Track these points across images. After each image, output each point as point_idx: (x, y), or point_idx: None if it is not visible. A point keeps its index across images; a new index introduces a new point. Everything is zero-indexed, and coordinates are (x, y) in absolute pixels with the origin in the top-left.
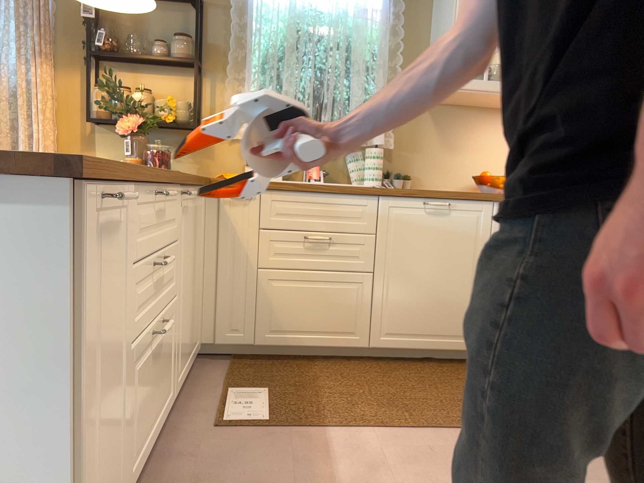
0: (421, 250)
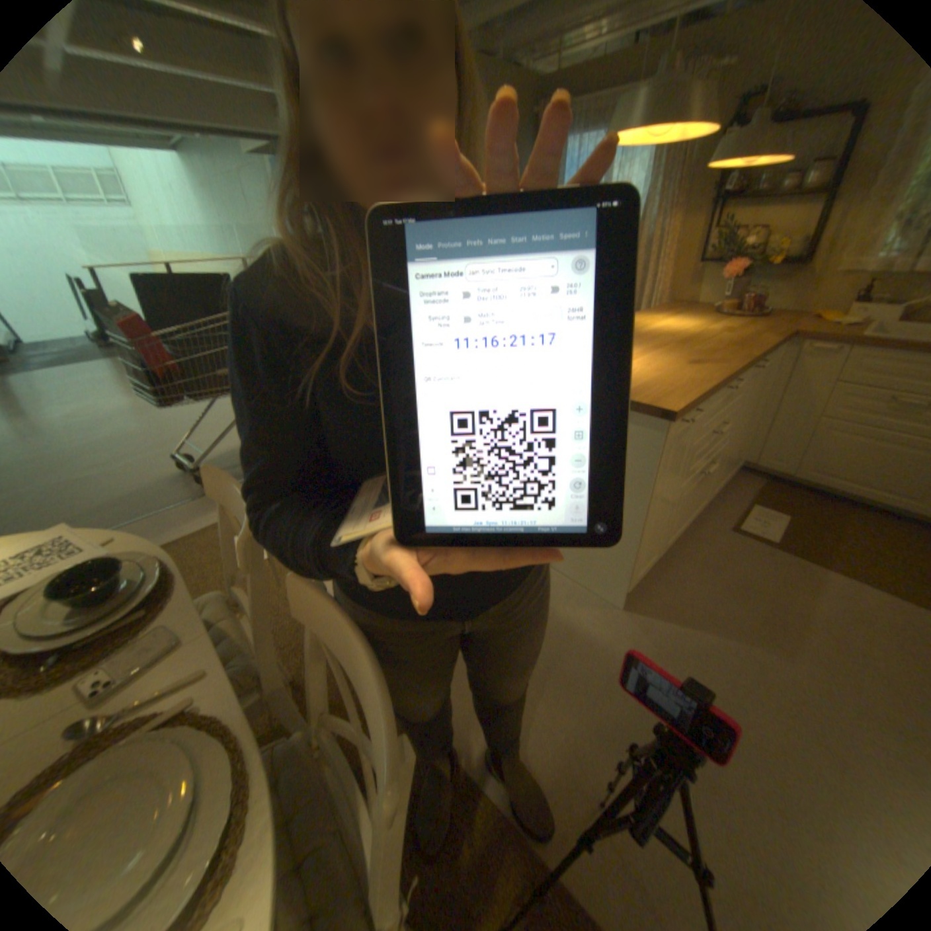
0: None
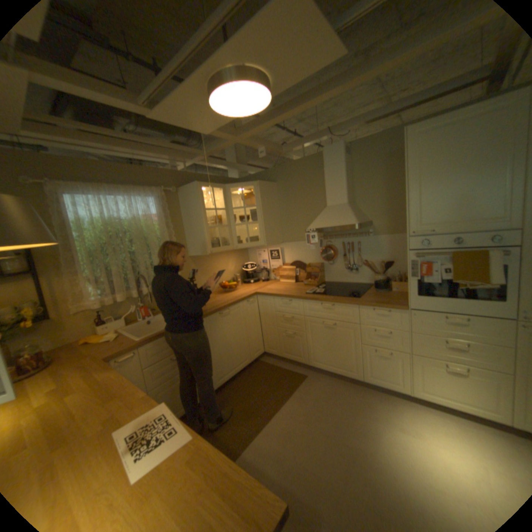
0: (222, 335)
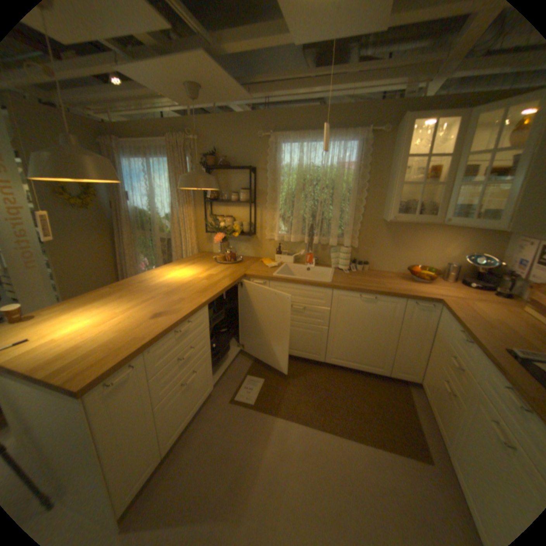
0: (357, 320)
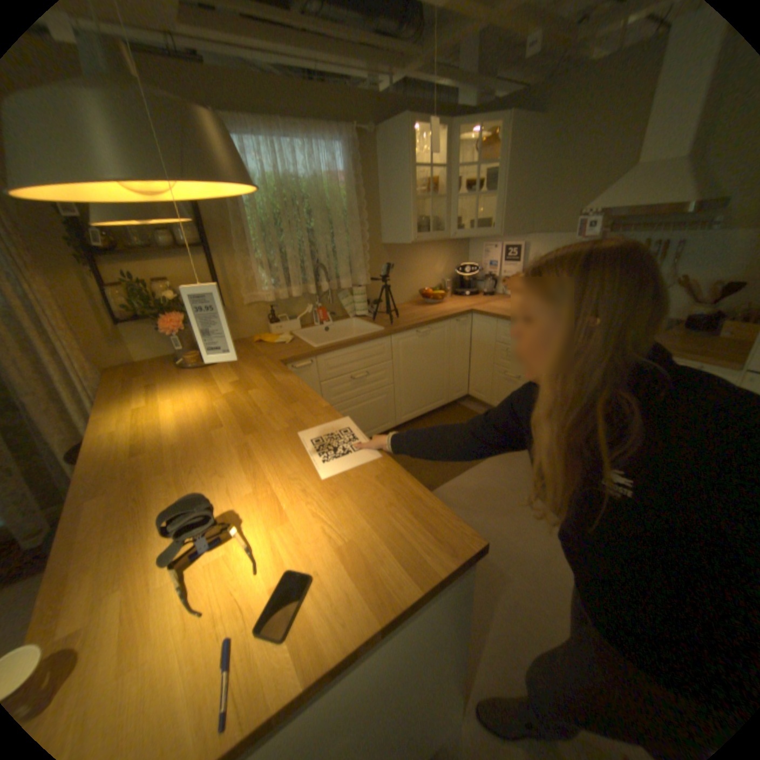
0: (416, 361)
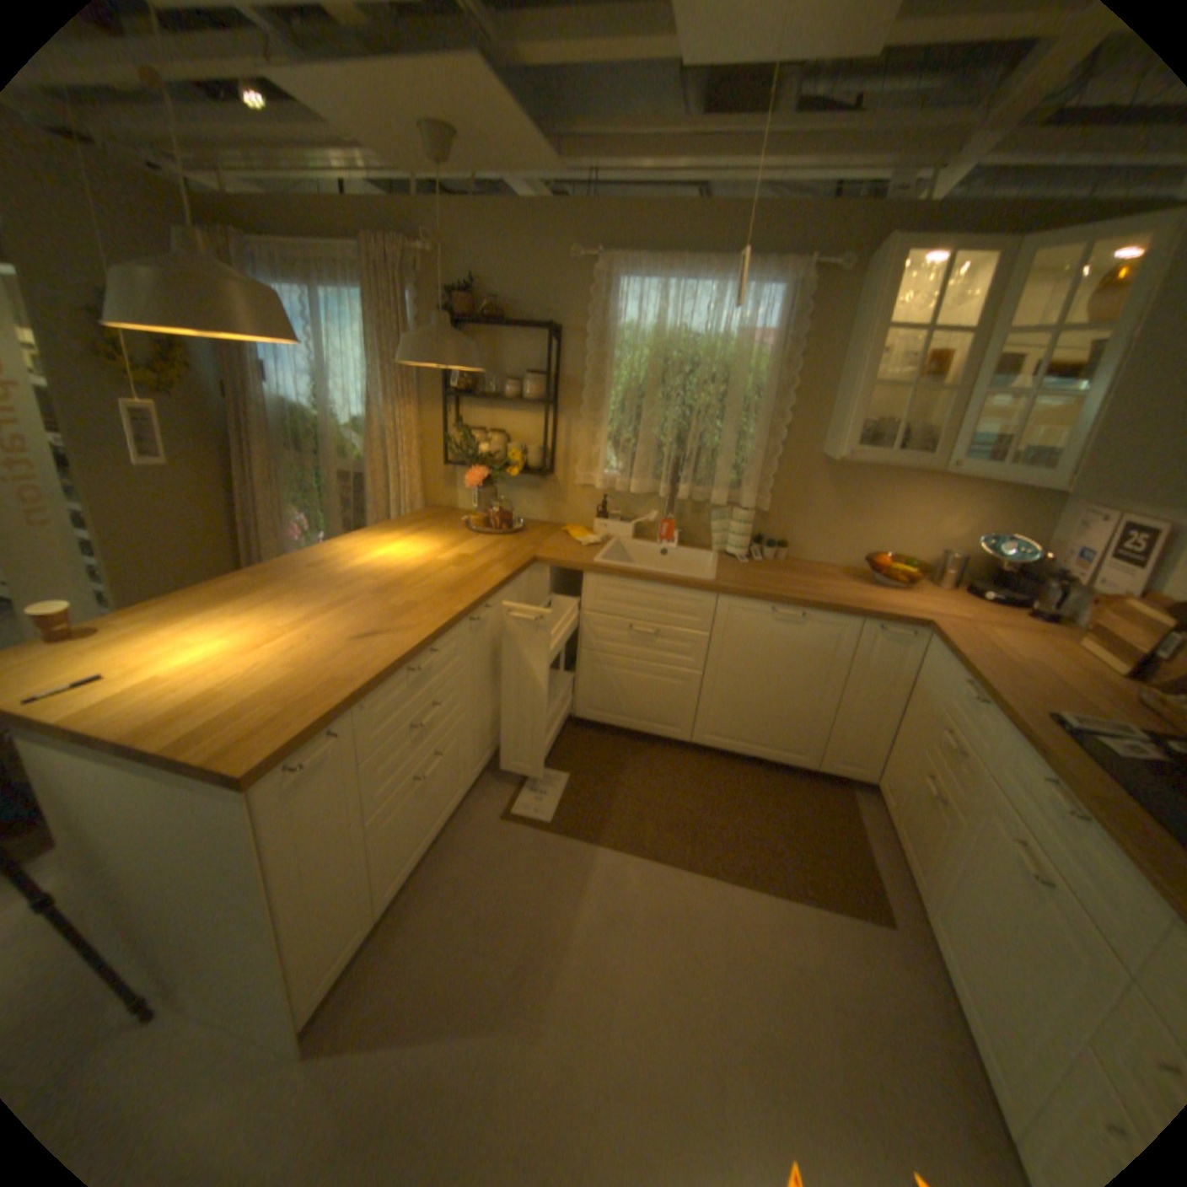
0: (761, 658)
